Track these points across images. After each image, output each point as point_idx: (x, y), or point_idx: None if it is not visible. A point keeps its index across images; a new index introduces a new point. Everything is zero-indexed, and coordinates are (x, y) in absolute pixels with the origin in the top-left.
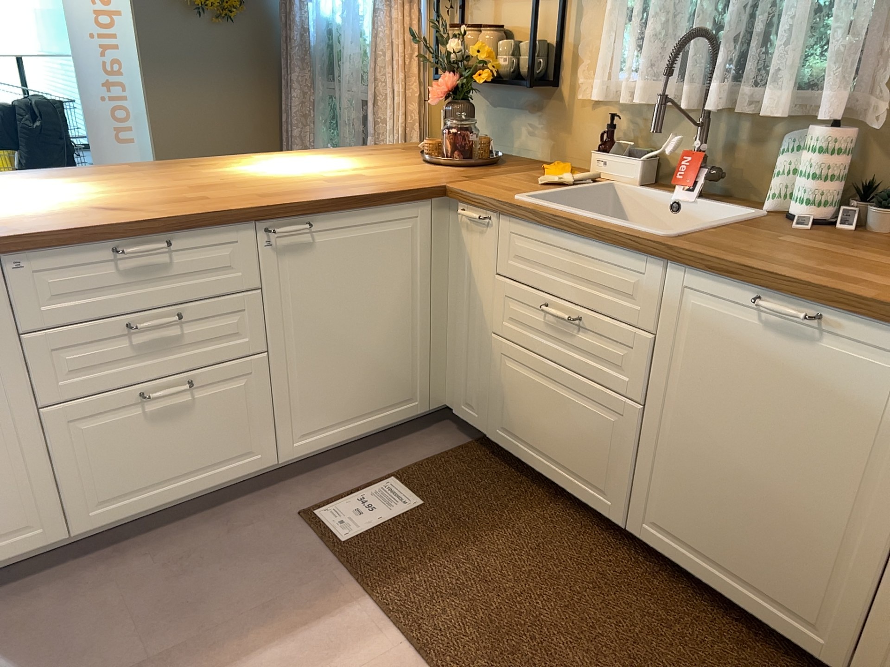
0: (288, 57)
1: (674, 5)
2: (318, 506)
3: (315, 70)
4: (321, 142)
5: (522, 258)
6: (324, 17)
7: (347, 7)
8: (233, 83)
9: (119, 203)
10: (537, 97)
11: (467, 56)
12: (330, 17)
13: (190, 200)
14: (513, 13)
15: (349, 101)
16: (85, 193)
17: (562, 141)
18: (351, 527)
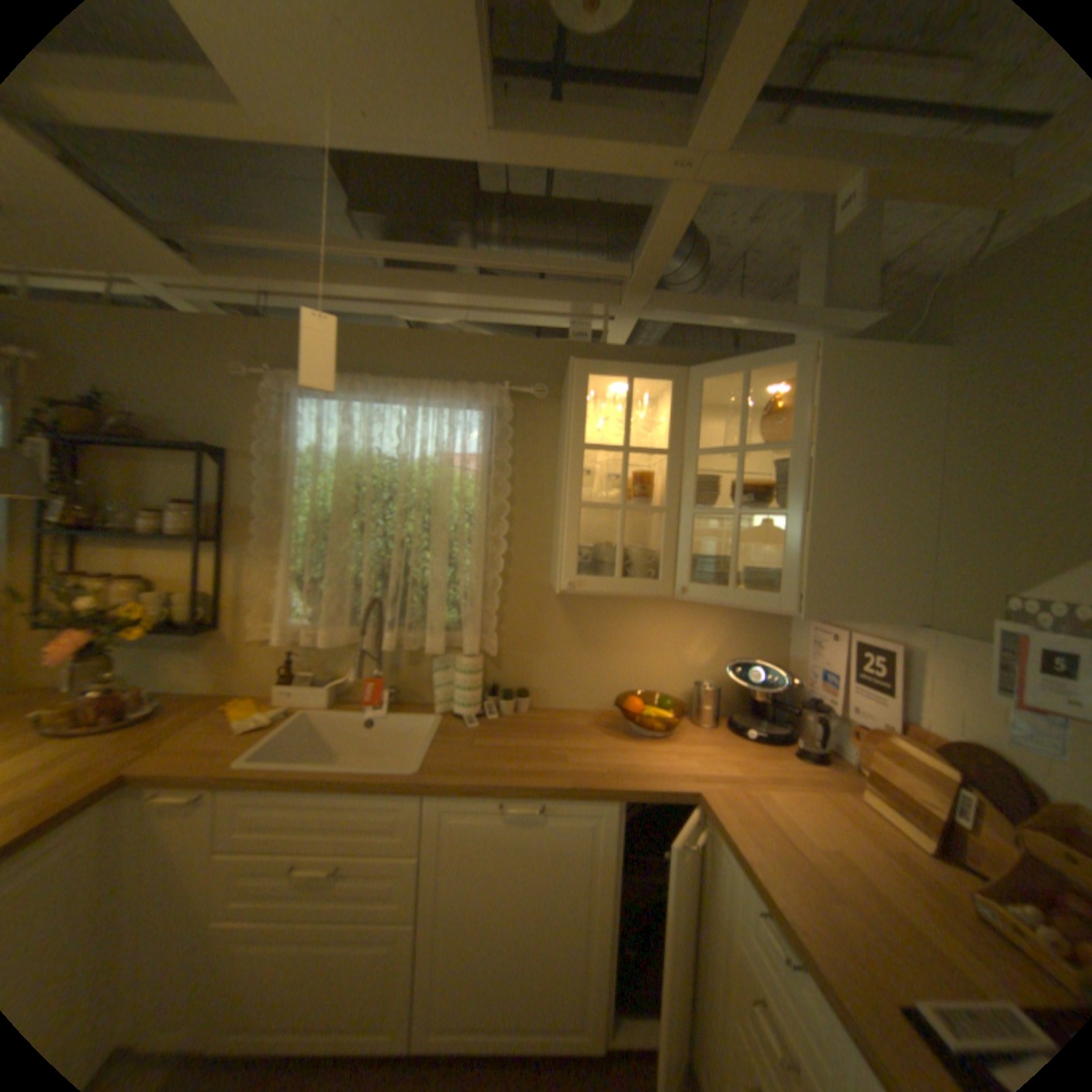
0: None
1: (343, 575)
2: None
3: None
4: None
5: (251, 829)
6: None
7: None
8: None
9: None
10: (189, 637)
11: (99, 608)
12: None
13: None
14: (150, 562)
15: None
16: None
17: (226, 674)
18: None
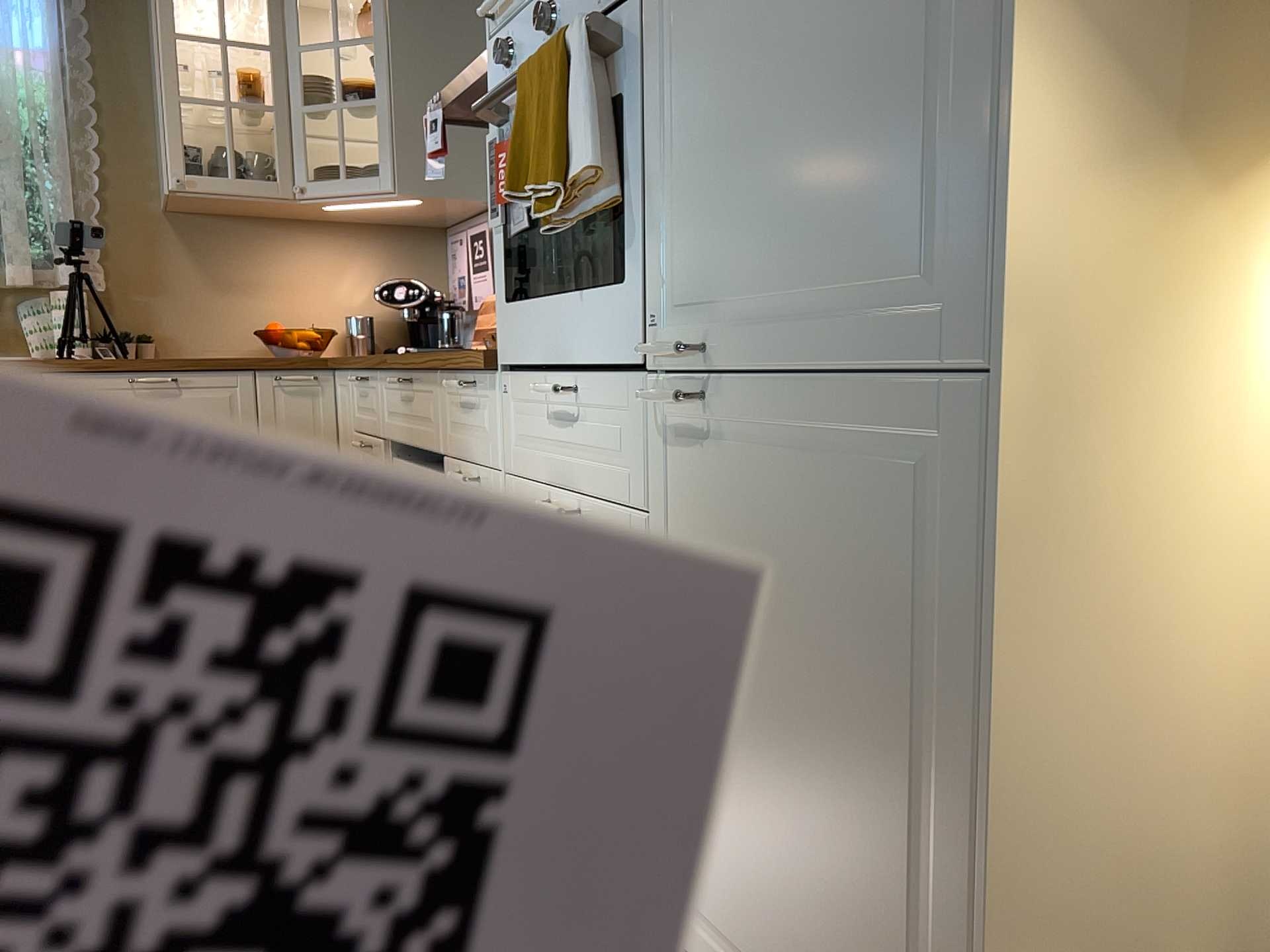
0: None
1: None
2: None
3: None
4: None
5: None
6: None
7: None
8: None
9: None
10: None
11: None
12: None
13: None
14: None
15: None
16: None
17: None
18: None
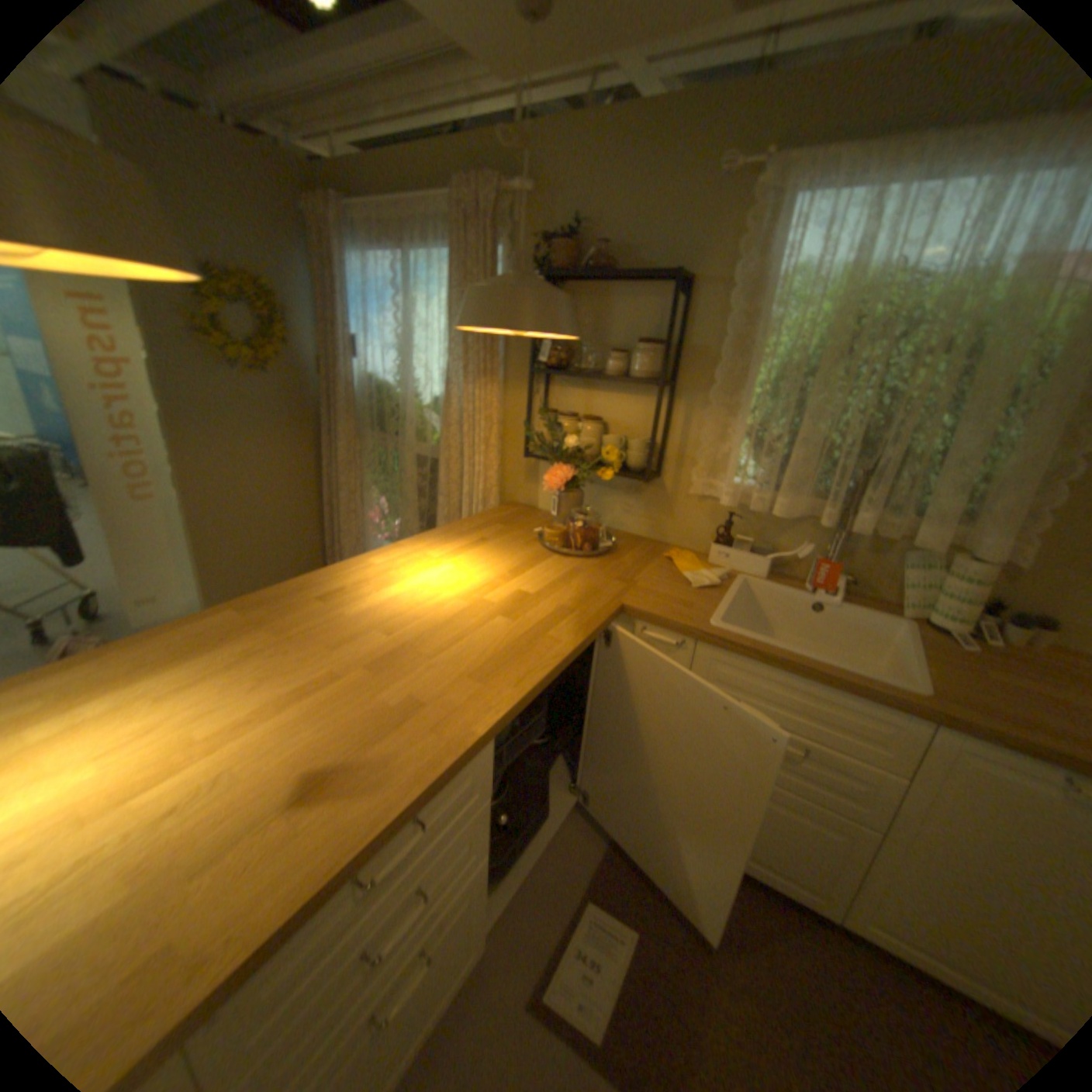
0: (326, 407)
1: (821, 435)
2: (543, 990)
3: (358, 420)
4: (369, 489)
5: (728, 684)
6: (369, 373)
7: (403, 370)
8: (266, 432)
9: (305, 755)
10: (635, 480)
11: (578, 446)
12: (374, 372)
13: (400, 717)
14: (608, 404)
15: (409, 458)
16: (223, 725)
17: (663, 521)
18: (595, 1013)
